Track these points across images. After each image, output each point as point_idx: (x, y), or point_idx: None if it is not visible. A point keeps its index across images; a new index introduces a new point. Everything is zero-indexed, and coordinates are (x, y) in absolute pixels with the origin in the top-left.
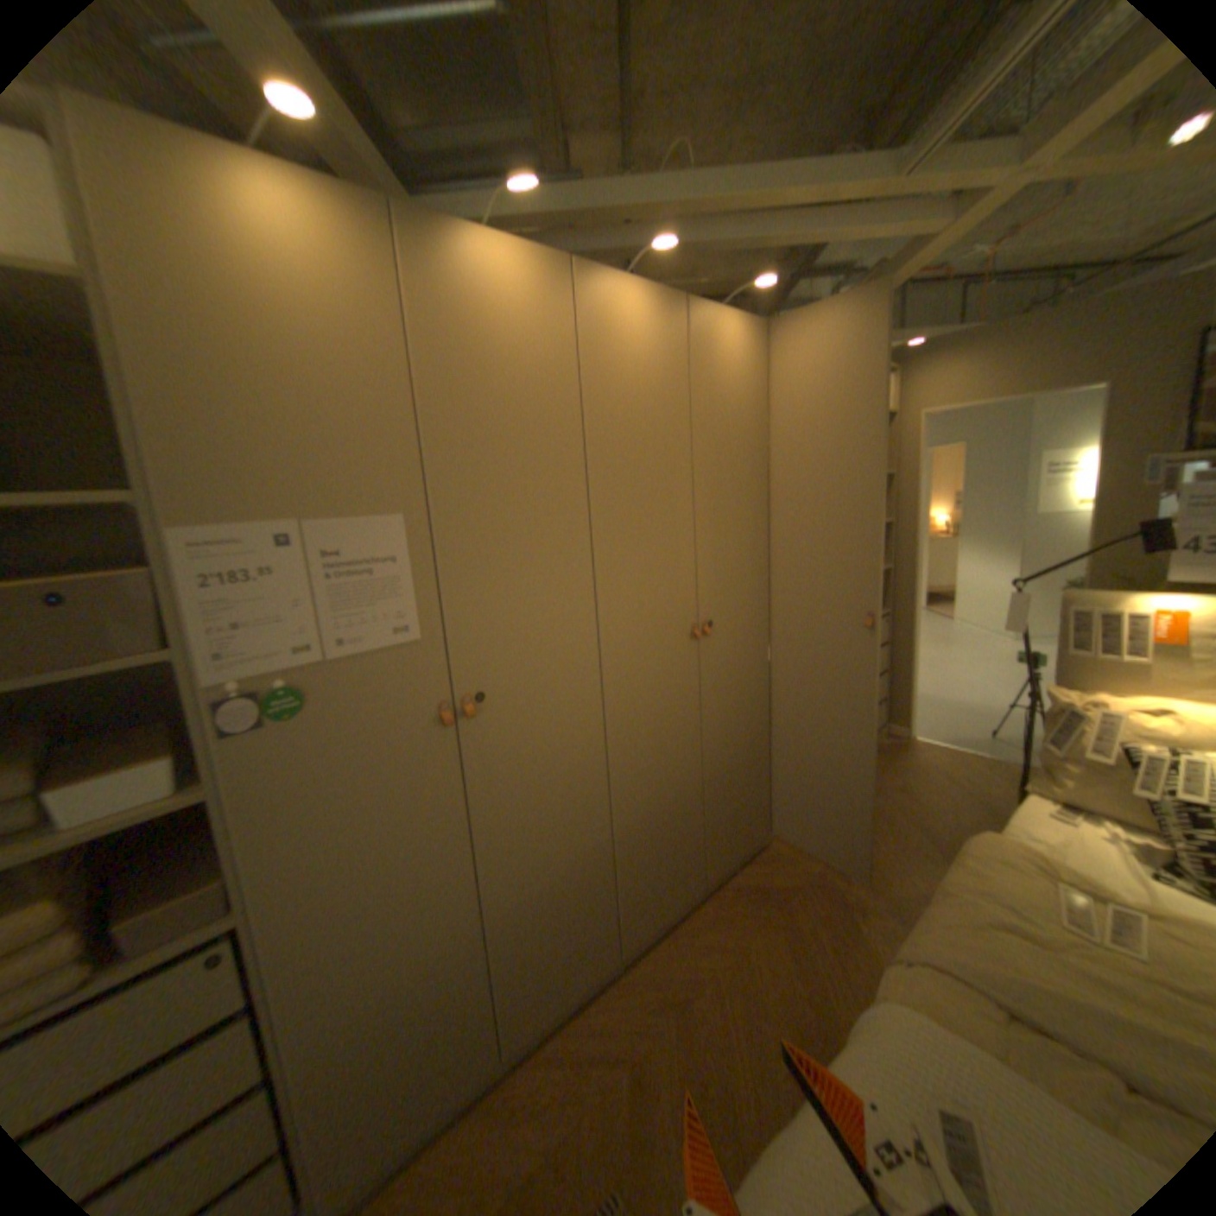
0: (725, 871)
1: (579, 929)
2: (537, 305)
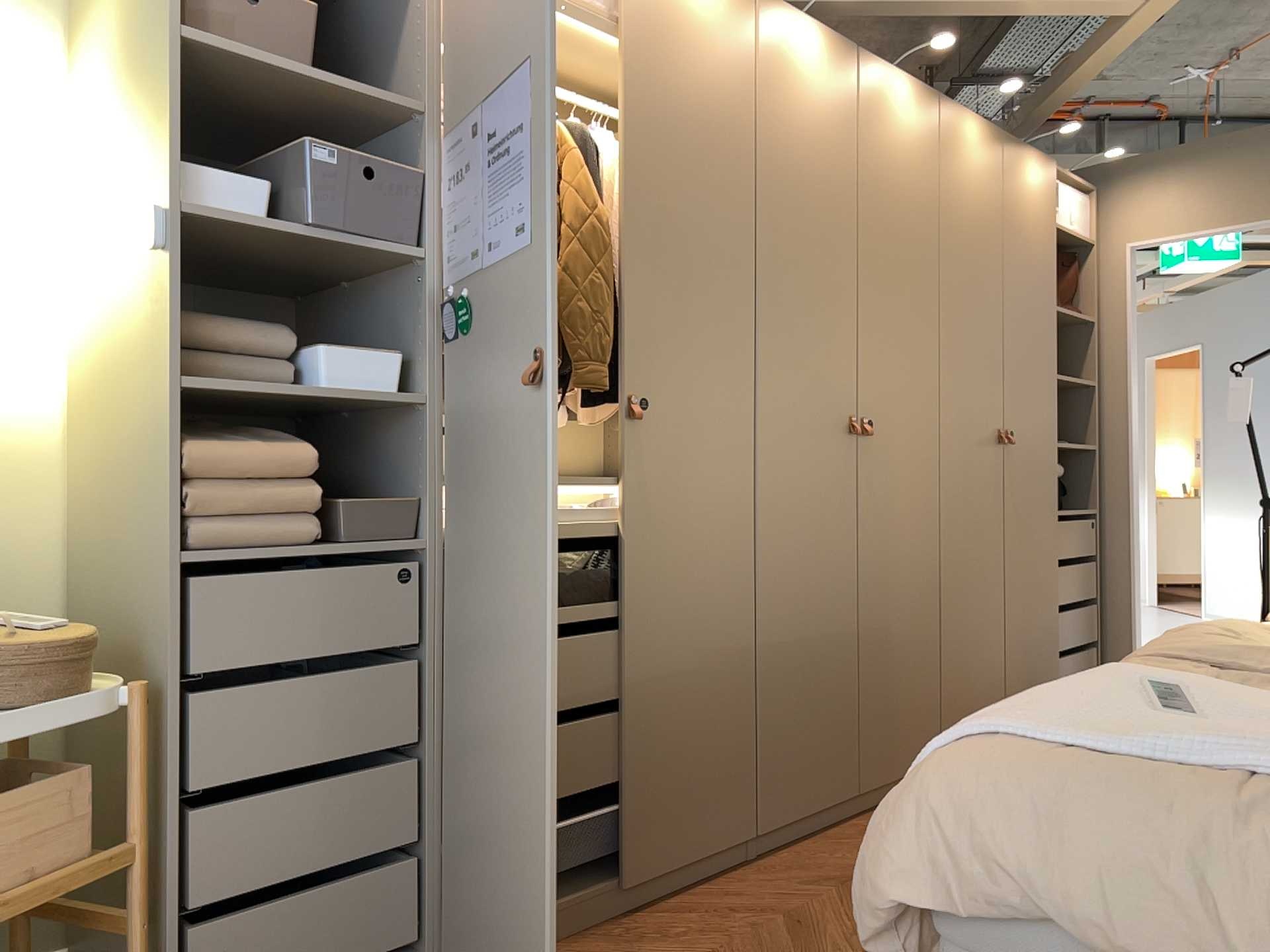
0: (882, 779)
1: (713, 753)
2: (725, 21)
